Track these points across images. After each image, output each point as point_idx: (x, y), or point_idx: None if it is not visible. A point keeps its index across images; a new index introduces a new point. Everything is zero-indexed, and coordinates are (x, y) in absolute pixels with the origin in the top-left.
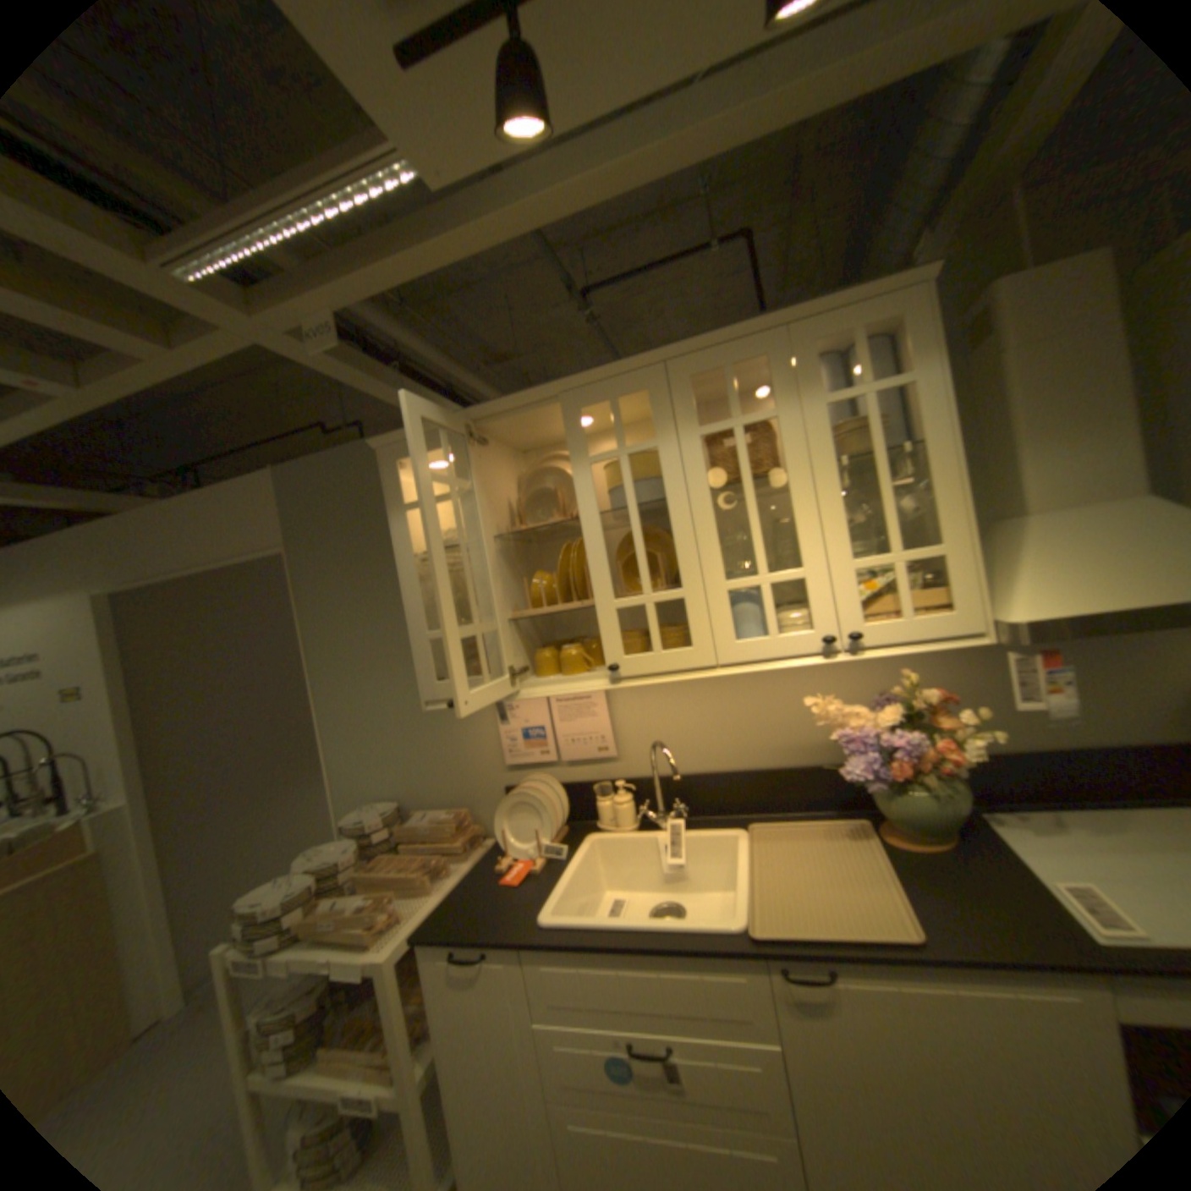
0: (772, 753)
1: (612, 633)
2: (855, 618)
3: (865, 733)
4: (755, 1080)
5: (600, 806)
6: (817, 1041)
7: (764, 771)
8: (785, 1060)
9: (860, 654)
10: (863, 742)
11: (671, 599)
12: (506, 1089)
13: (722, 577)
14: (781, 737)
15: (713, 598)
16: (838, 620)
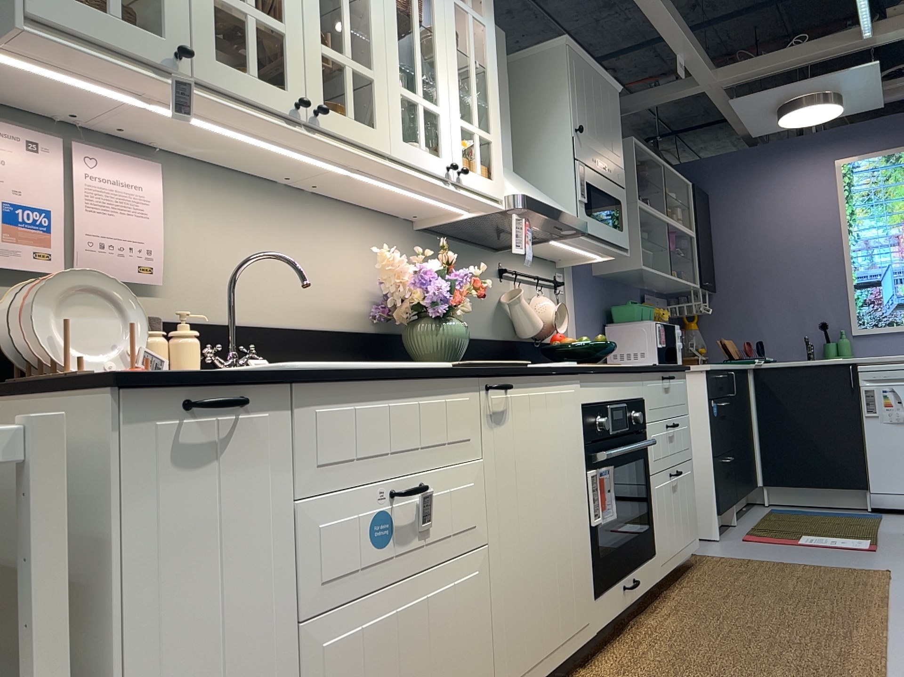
0: (316, 312)
1: (315, 74)
2: (459, 159)
3: (428, 269)
4: (469, 494)
5: (154, 339)
6: (498, 445)
7: (309, 330)
8: (483, 469)
9: (458, 188)
10: (424, 278)
11: (364, 74)
12: (242, 629)
13: (398, 80)
14: (323, 297)
15: (392, 93)
16: (452, 156)
